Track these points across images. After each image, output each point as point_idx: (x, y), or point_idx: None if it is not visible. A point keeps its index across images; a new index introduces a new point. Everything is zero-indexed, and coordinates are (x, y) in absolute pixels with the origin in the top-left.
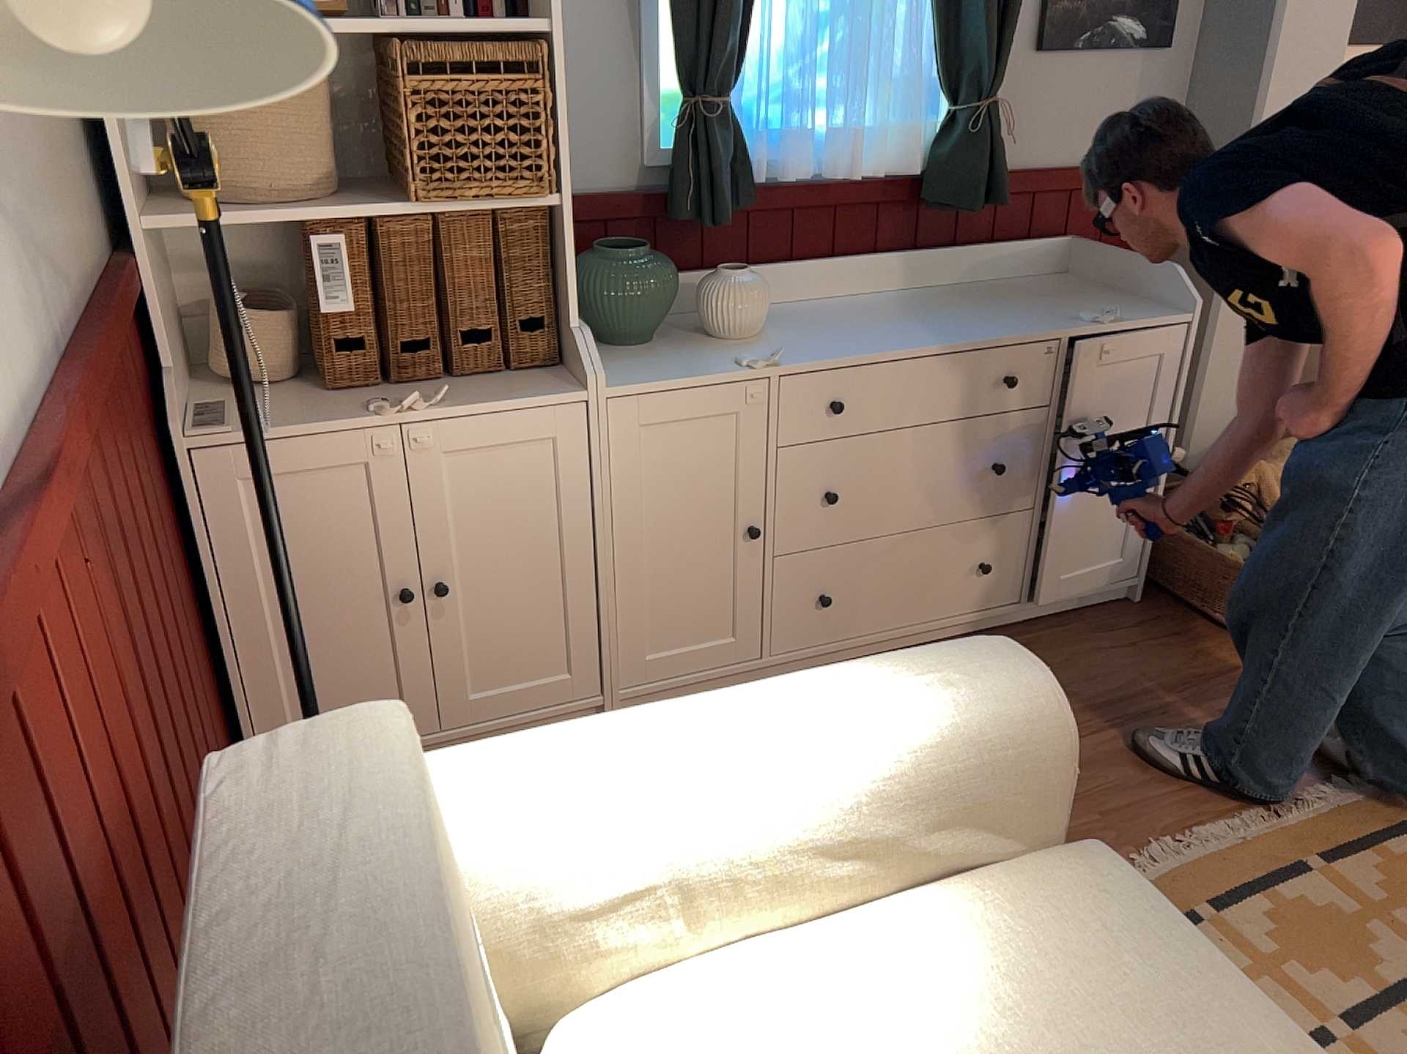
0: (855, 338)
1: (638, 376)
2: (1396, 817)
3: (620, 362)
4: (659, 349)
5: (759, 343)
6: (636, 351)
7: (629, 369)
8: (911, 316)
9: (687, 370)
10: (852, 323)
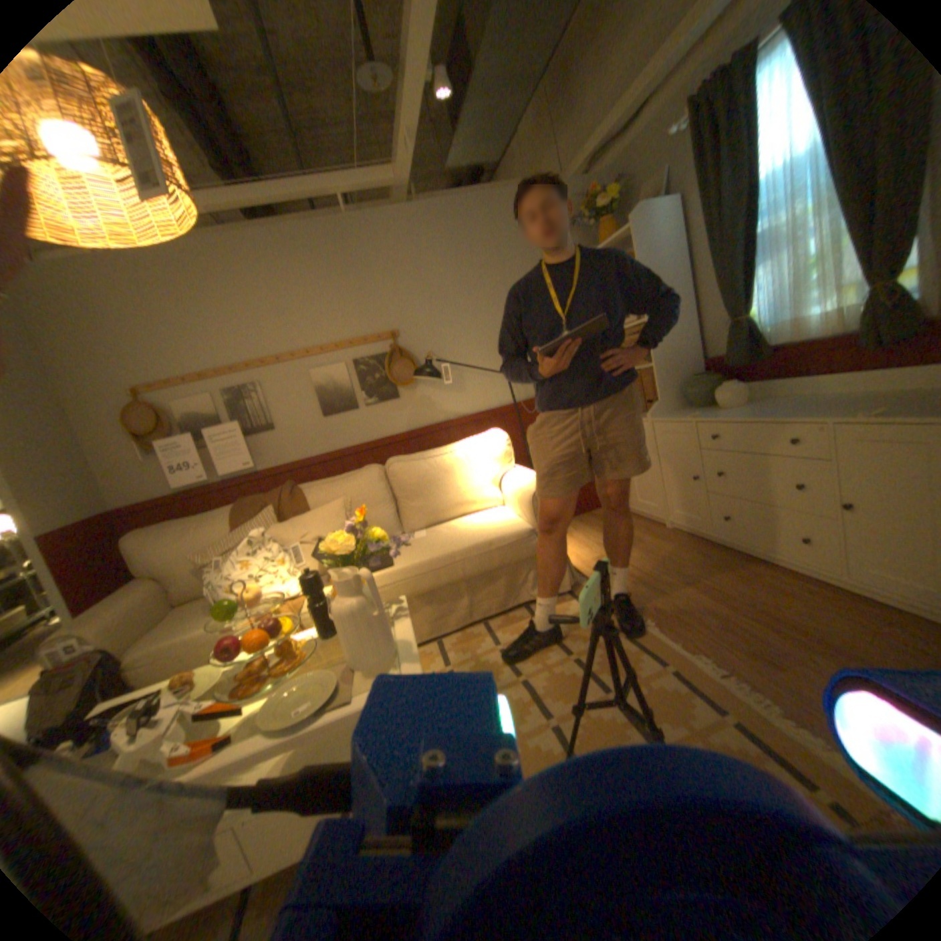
0: (749, 411)
1: (666, 416)
2: (736, 712)
3: (679, 412)
4: (699, 409)
5: (722, 410)
6: (692, 409)
7: (673, 414)
8: (808, 405)
9: (679, 416)
10: (775, 406)
